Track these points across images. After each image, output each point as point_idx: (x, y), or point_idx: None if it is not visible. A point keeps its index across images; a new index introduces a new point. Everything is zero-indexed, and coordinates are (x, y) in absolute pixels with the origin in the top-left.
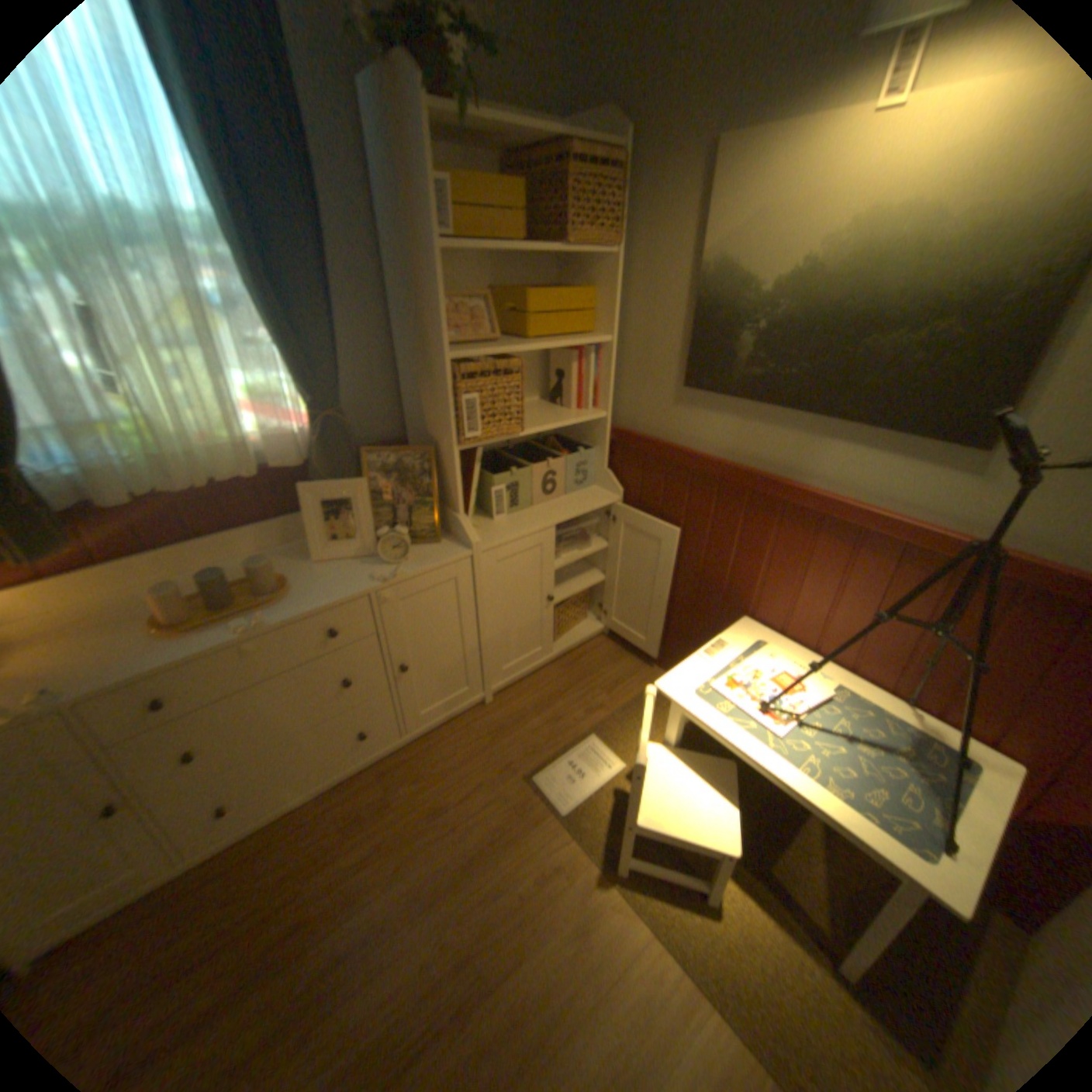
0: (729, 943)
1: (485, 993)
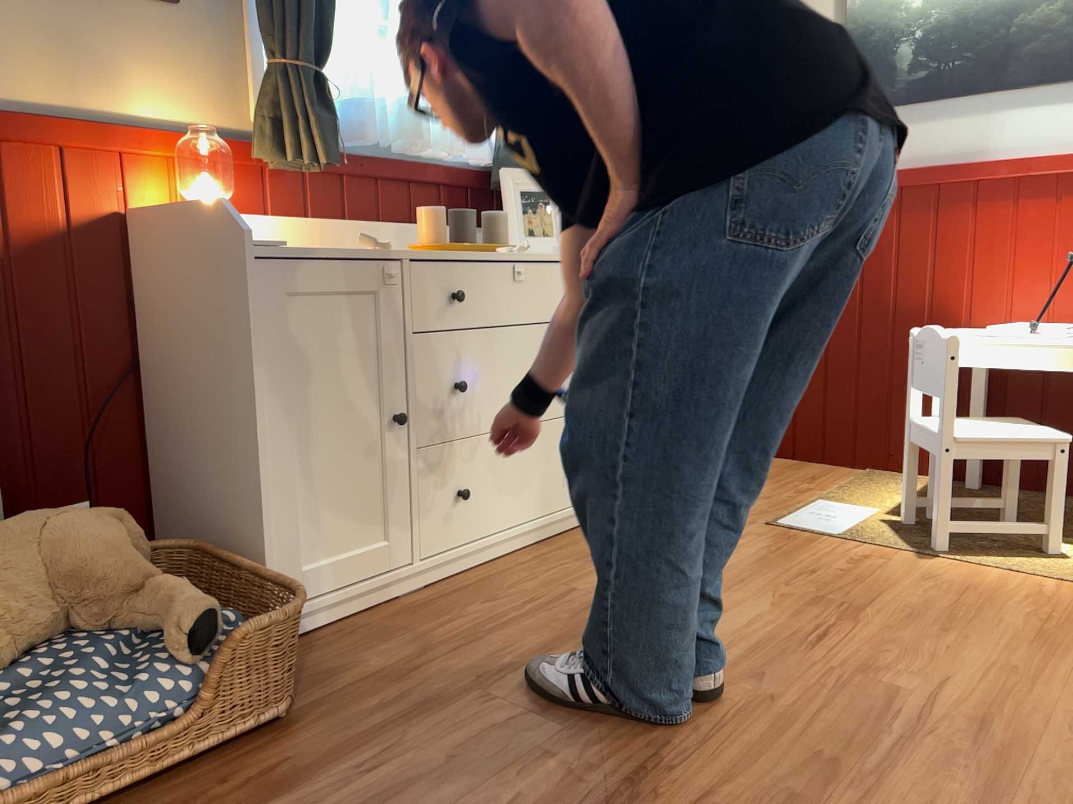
0: None
1: (861, 608)
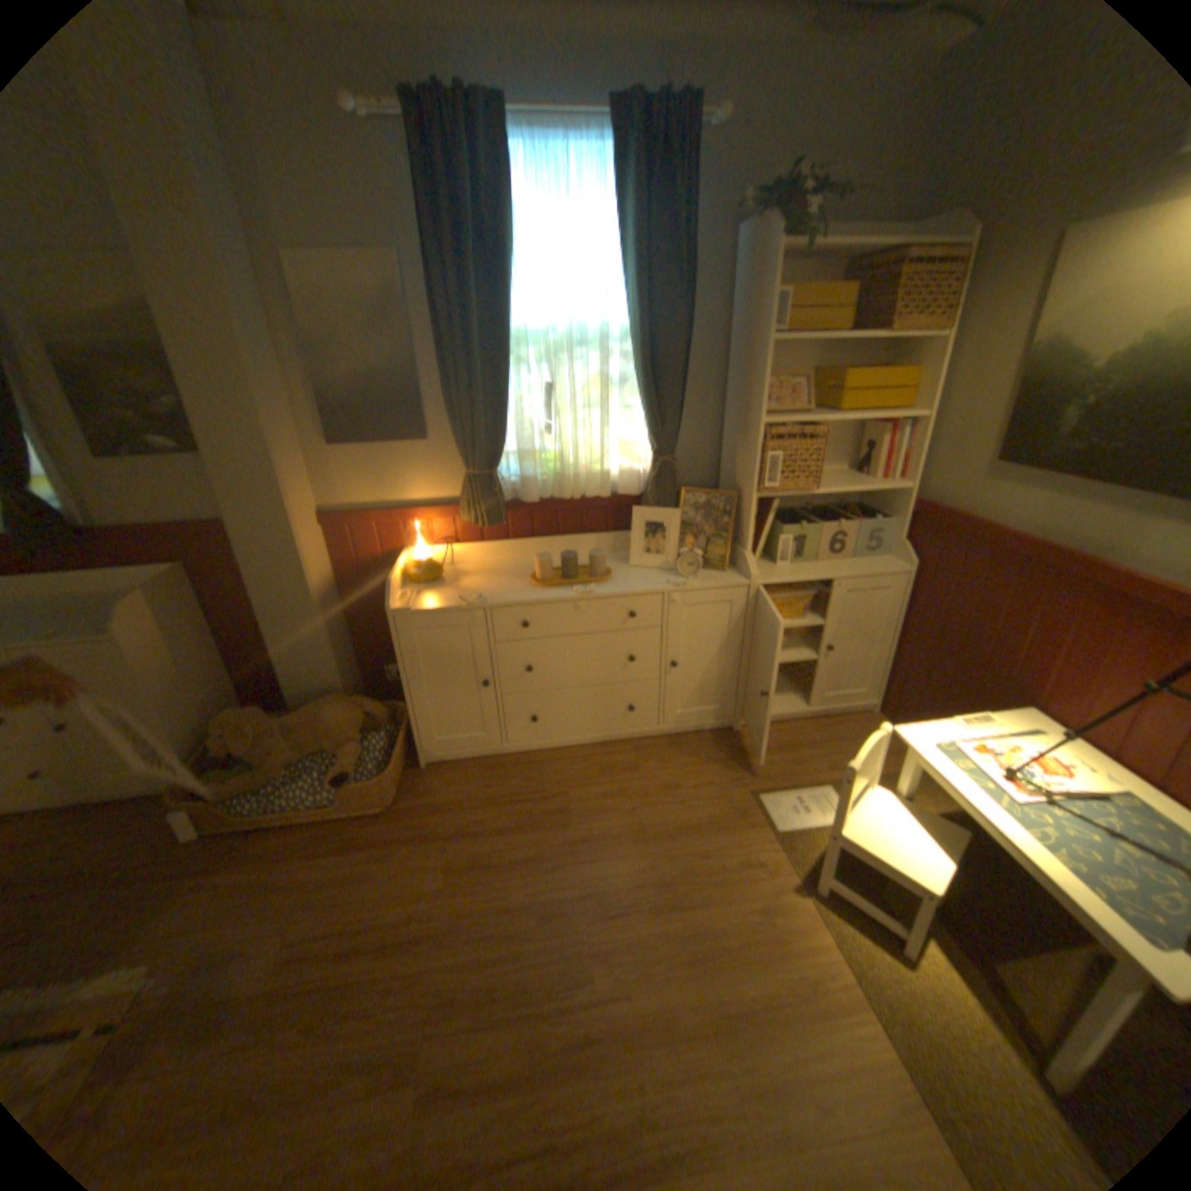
0: (916, 992)
1: (677, 910)
